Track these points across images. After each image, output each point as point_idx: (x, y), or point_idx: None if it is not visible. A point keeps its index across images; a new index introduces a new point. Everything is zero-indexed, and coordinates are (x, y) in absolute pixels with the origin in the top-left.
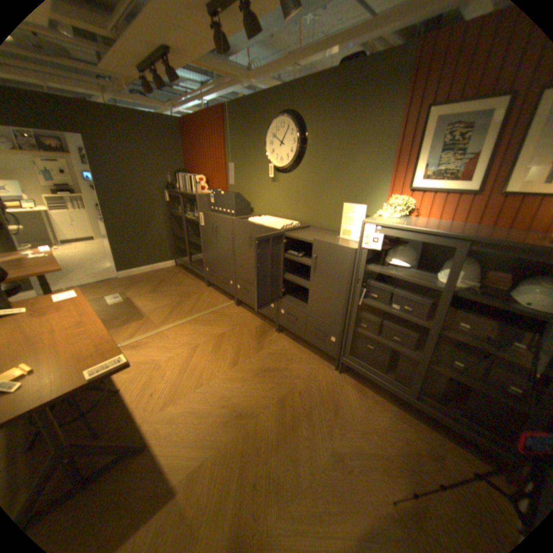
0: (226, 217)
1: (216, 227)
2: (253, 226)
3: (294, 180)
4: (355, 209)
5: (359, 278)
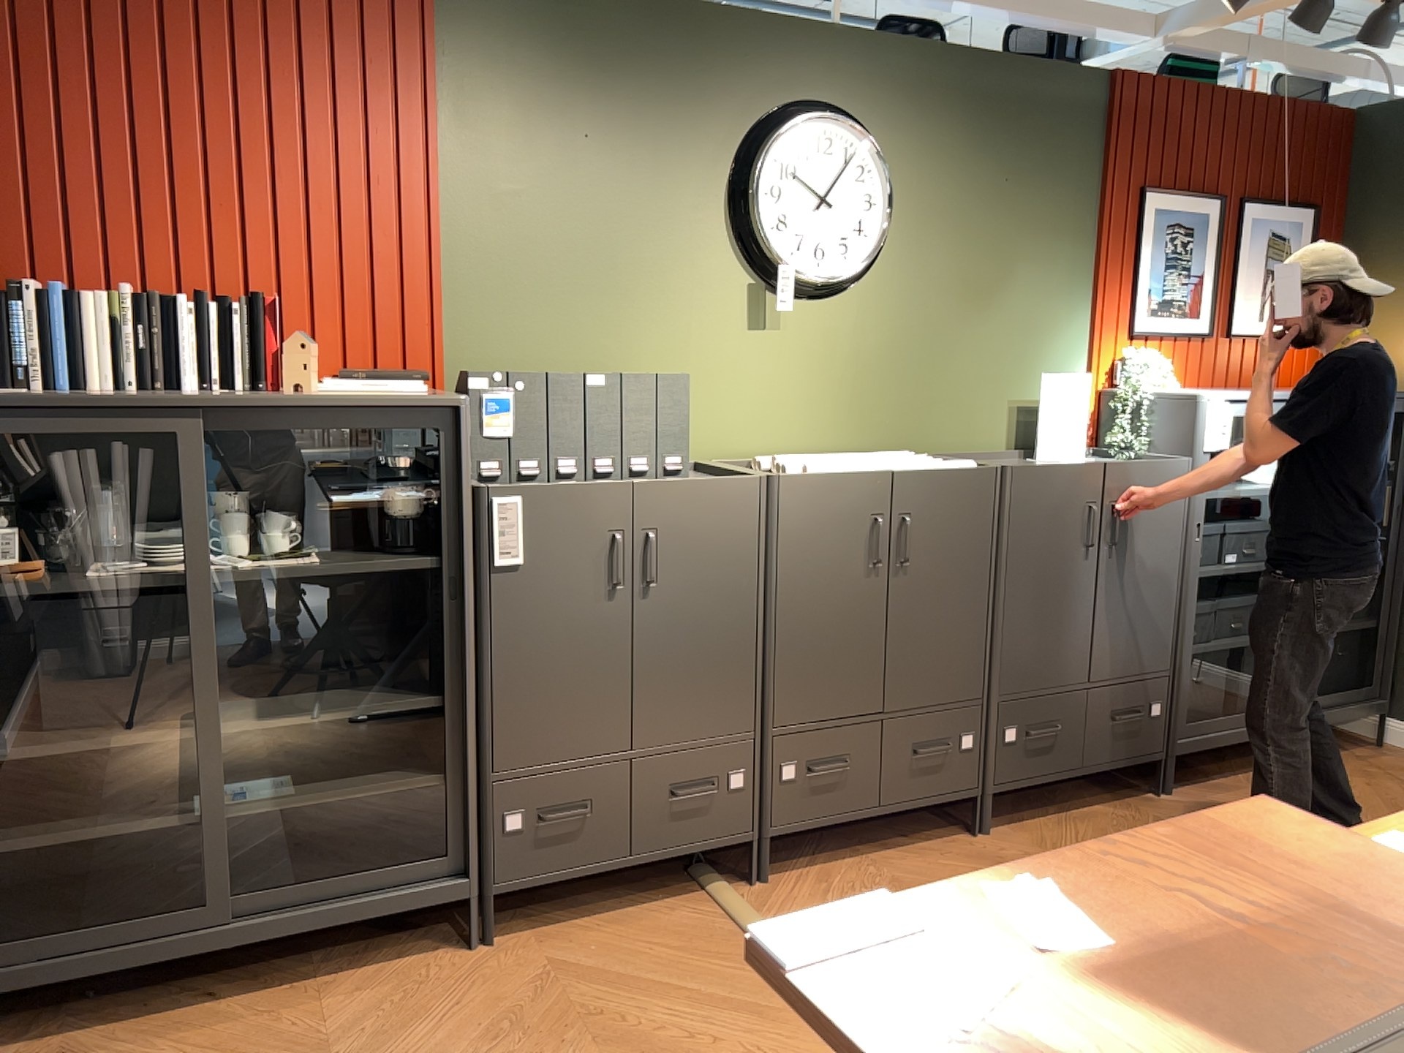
0: (723, 477)
1: (647, 545)
2: (897, 478)
3: (847, 321)
4: (1070, 385)
5: (1200, 522)
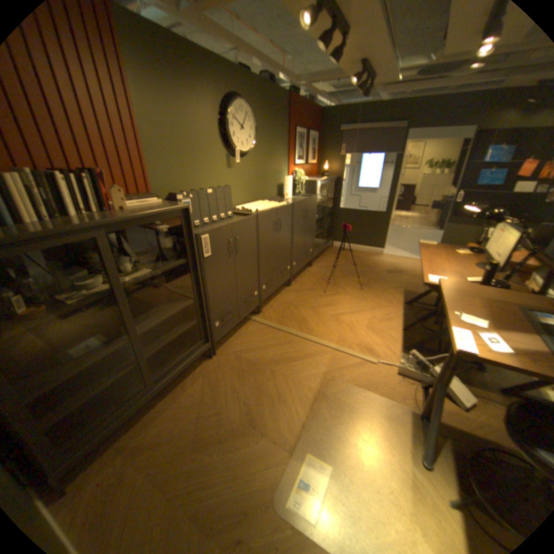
0: (249, 217)
1: (237, 240)
2: (278, 210)
3: (247, 165)
4: (289, 179)
5: (316, 209)
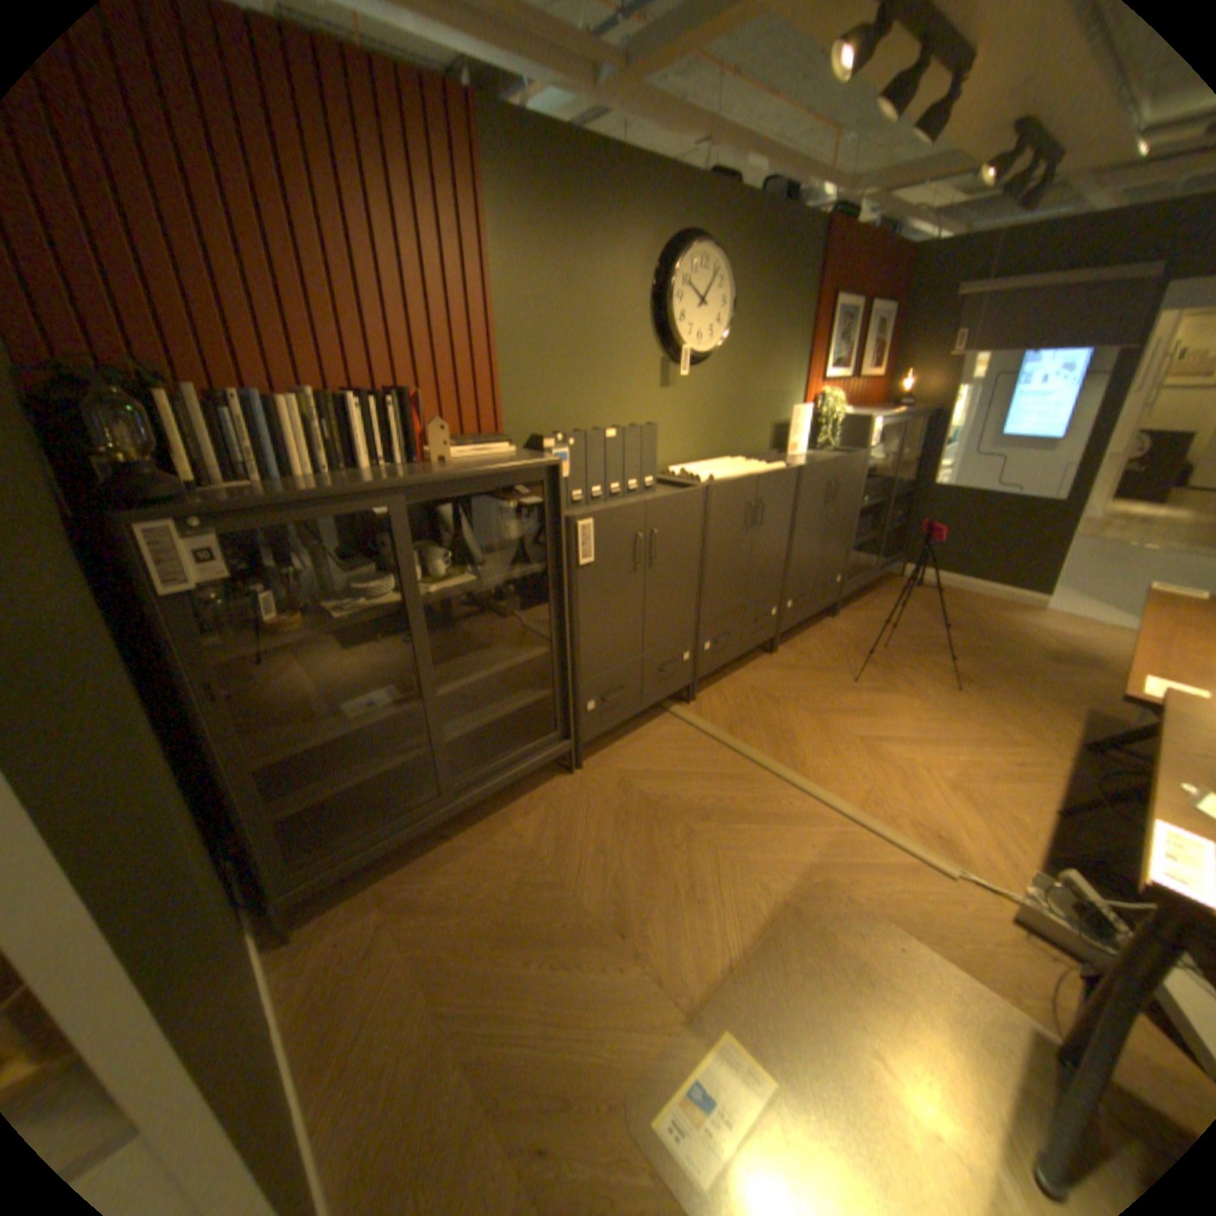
0: (687, 491)
1: (654, 538)
2: (760, 479)
3: (706, 380)
4: (804, 412)
5: (864, 484)
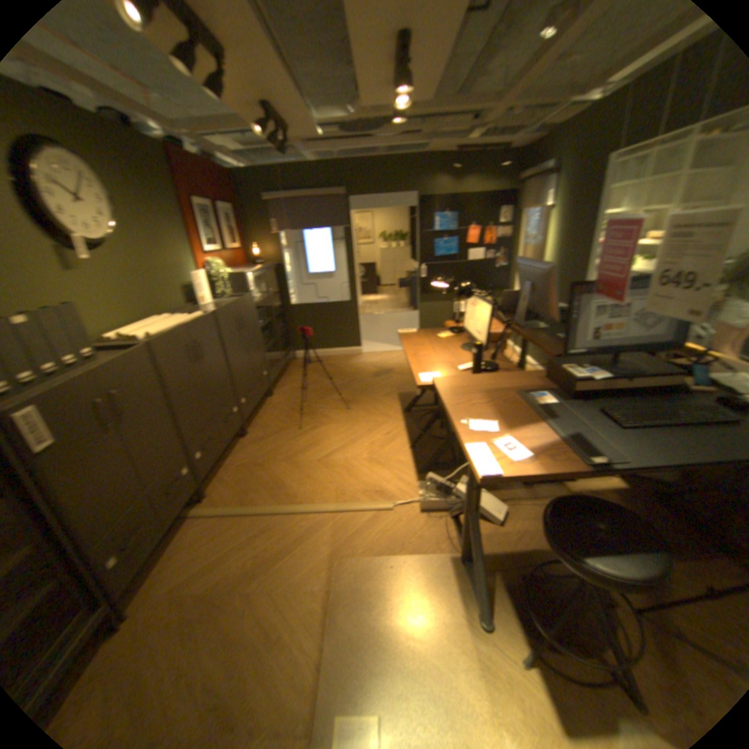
0: (127, 351)
1: (111, 398)
2: (186, 327)
3: (106, 260)
4: (198, 275)
5: (255, 314)
